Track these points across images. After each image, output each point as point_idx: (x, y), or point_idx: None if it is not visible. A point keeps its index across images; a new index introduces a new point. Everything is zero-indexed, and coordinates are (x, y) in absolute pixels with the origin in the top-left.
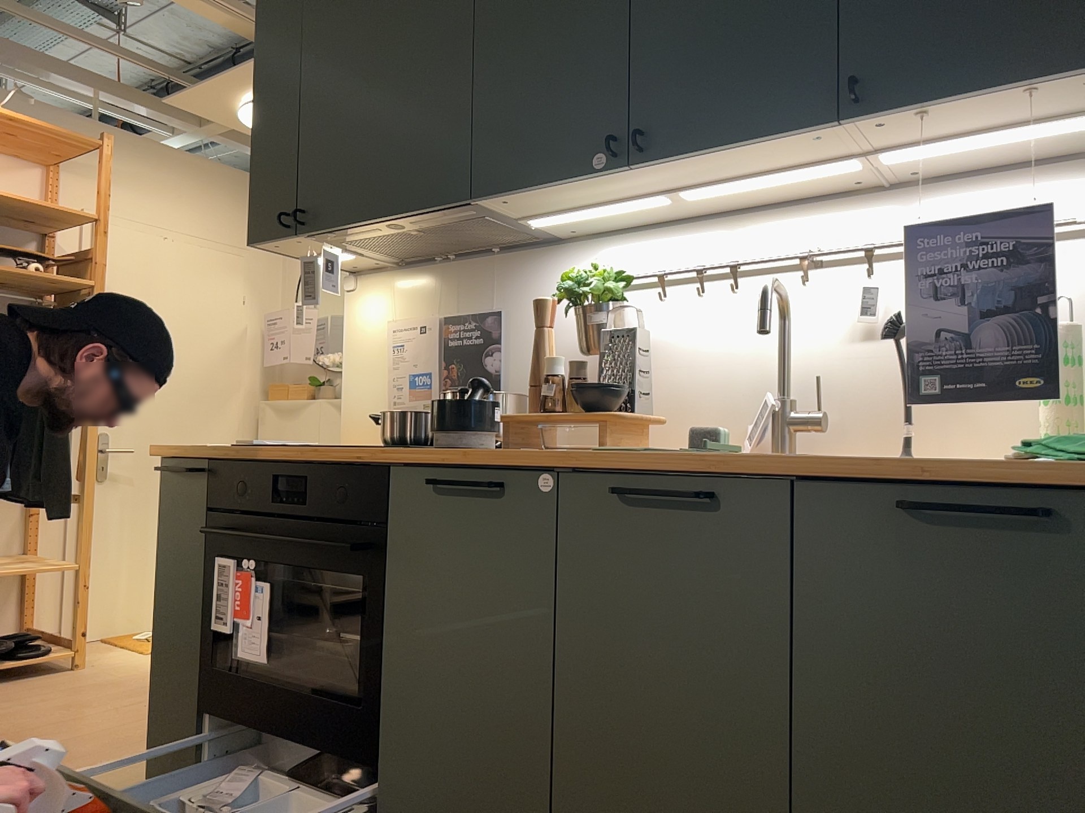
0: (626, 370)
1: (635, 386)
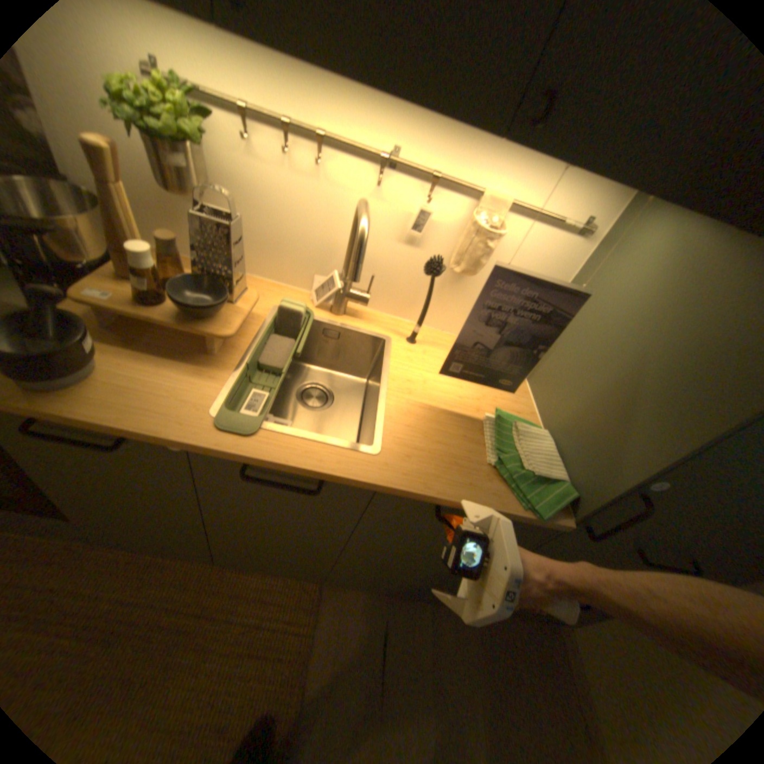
0: (221, 264)
1: (229, 273)
